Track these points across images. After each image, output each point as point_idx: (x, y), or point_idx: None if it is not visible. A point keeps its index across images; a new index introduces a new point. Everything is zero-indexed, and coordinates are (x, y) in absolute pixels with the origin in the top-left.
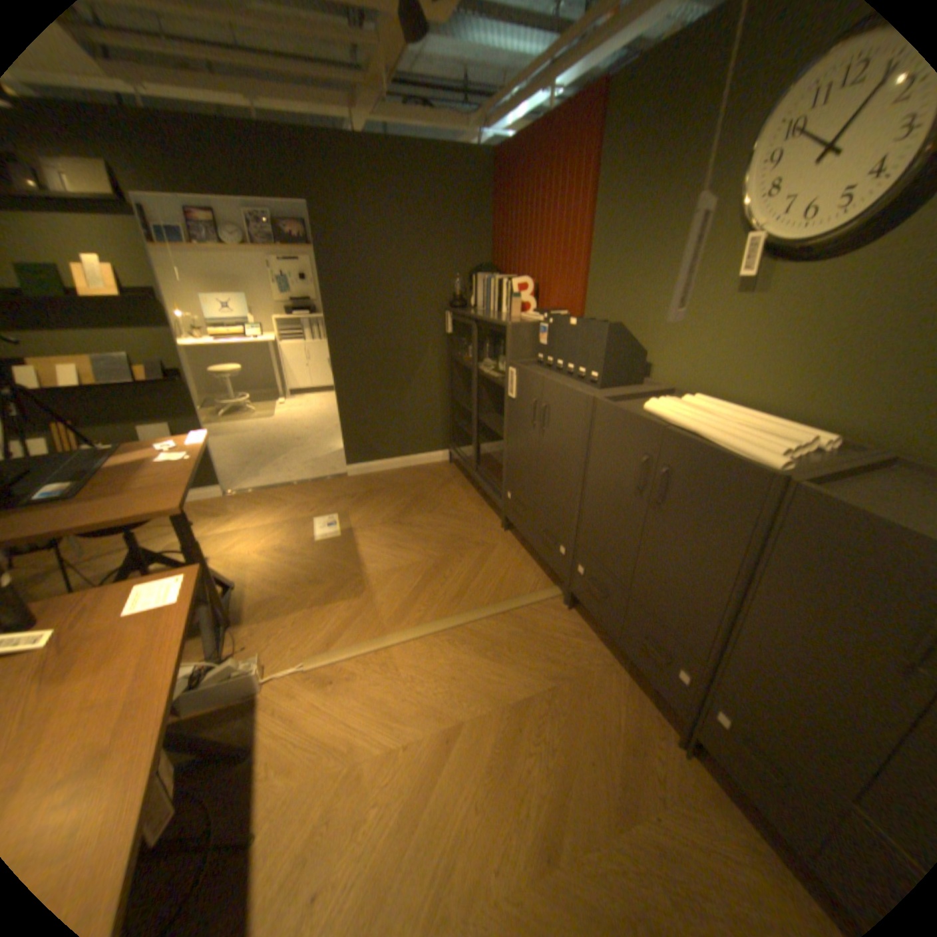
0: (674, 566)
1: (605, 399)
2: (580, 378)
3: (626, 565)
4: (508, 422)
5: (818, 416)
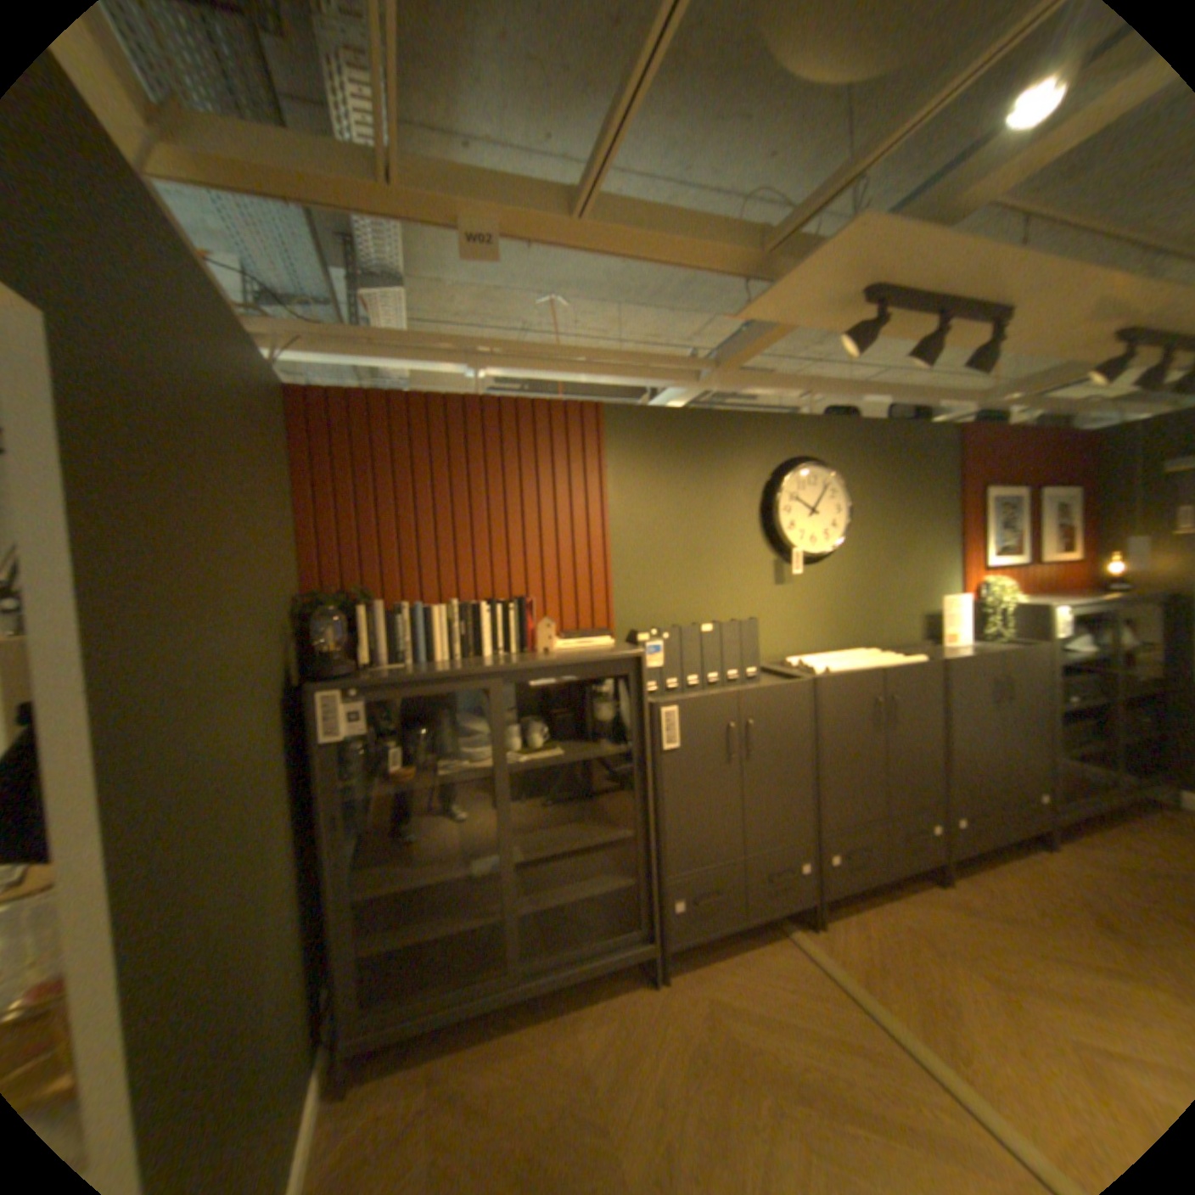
0: (915, 760)
1: (826, 676)
2: (734, 682)
3: (883, 799)
4: (665, 792)
5: (839, 646)
